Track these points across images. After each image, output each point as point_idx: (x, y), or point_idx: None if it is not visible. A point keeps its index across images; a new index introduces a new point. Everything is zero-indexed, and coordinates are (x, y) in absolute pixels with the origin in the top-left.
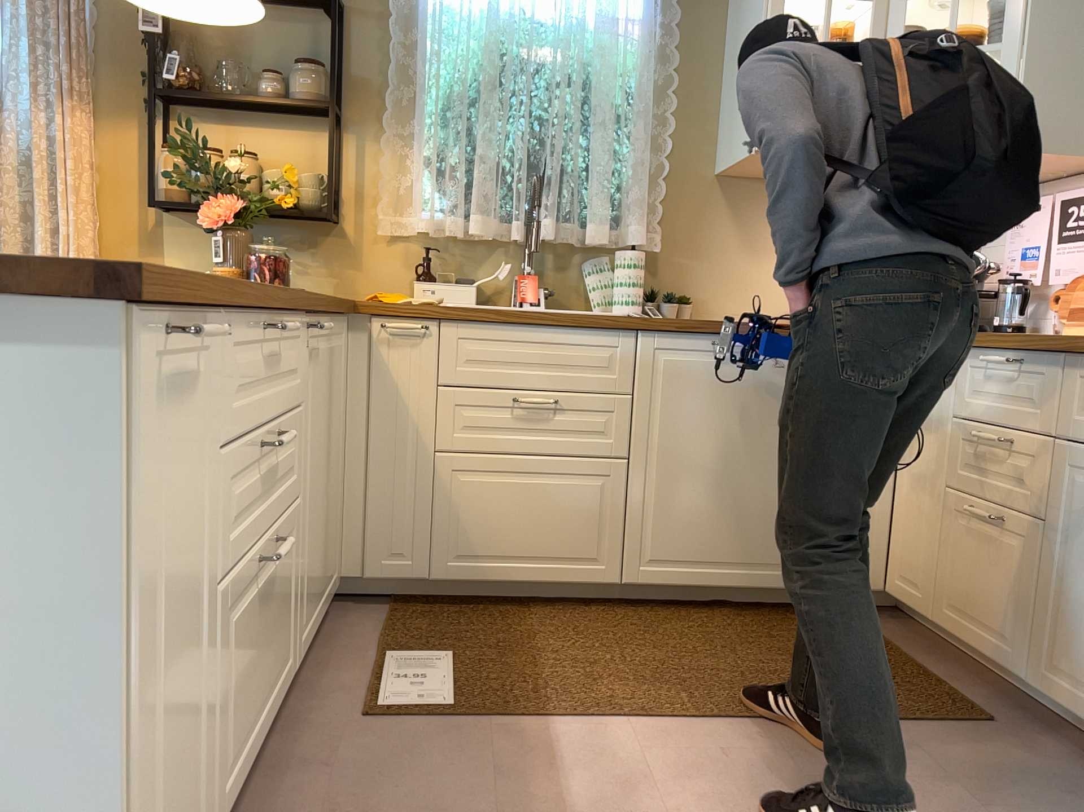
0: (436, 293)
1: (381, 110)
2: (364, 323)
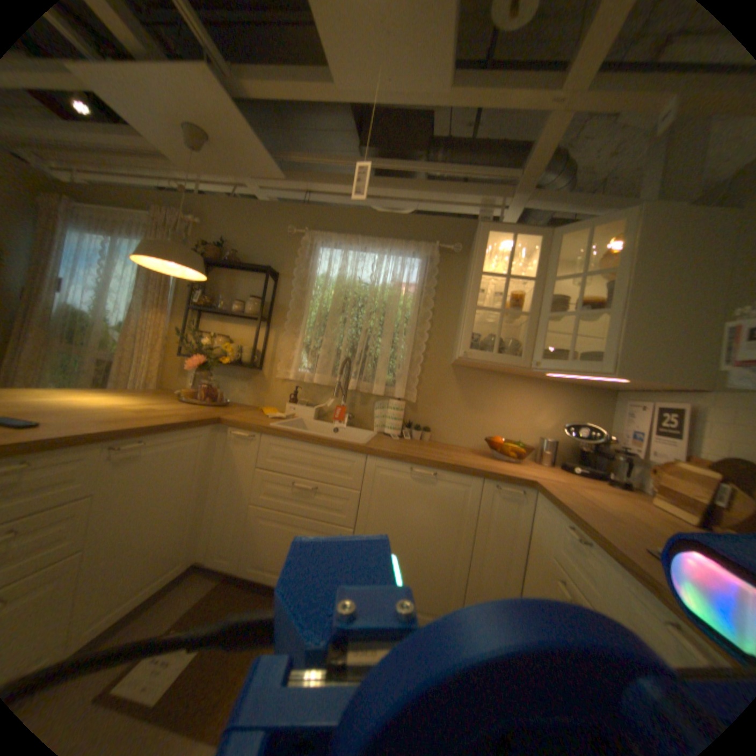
0: (295, 411)
1: (287, 320)
2: (228, 429)
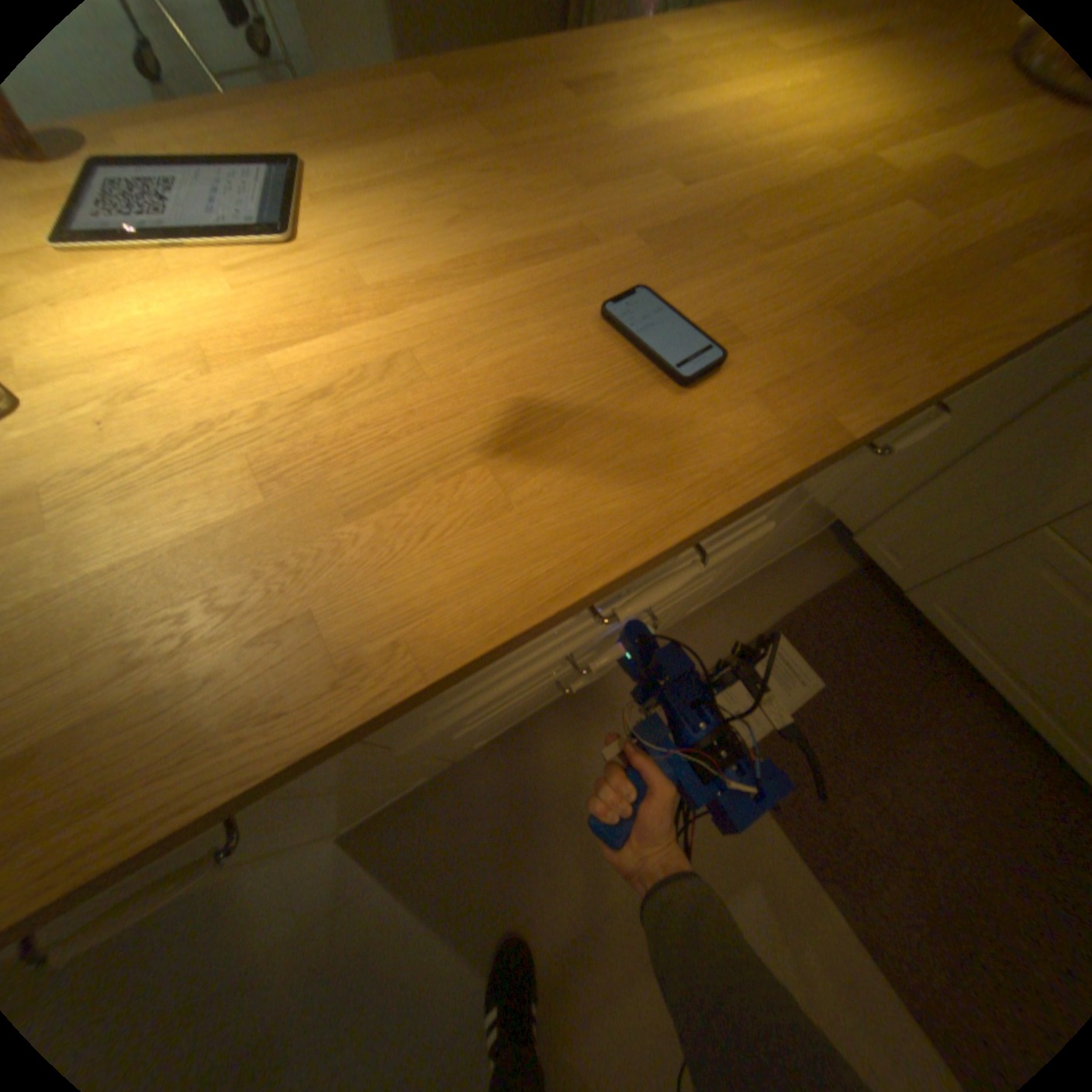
0: None
1: None
2: None
